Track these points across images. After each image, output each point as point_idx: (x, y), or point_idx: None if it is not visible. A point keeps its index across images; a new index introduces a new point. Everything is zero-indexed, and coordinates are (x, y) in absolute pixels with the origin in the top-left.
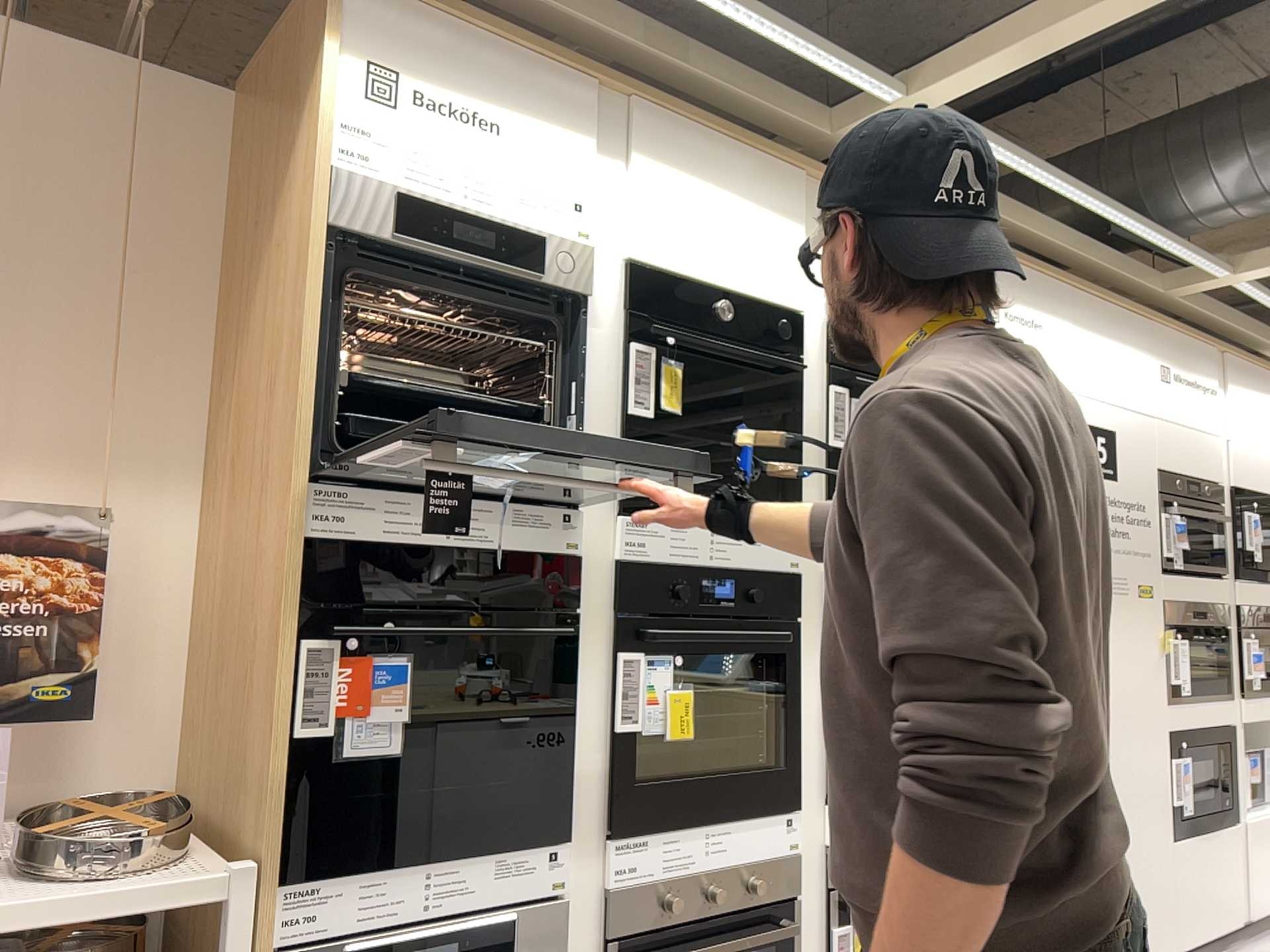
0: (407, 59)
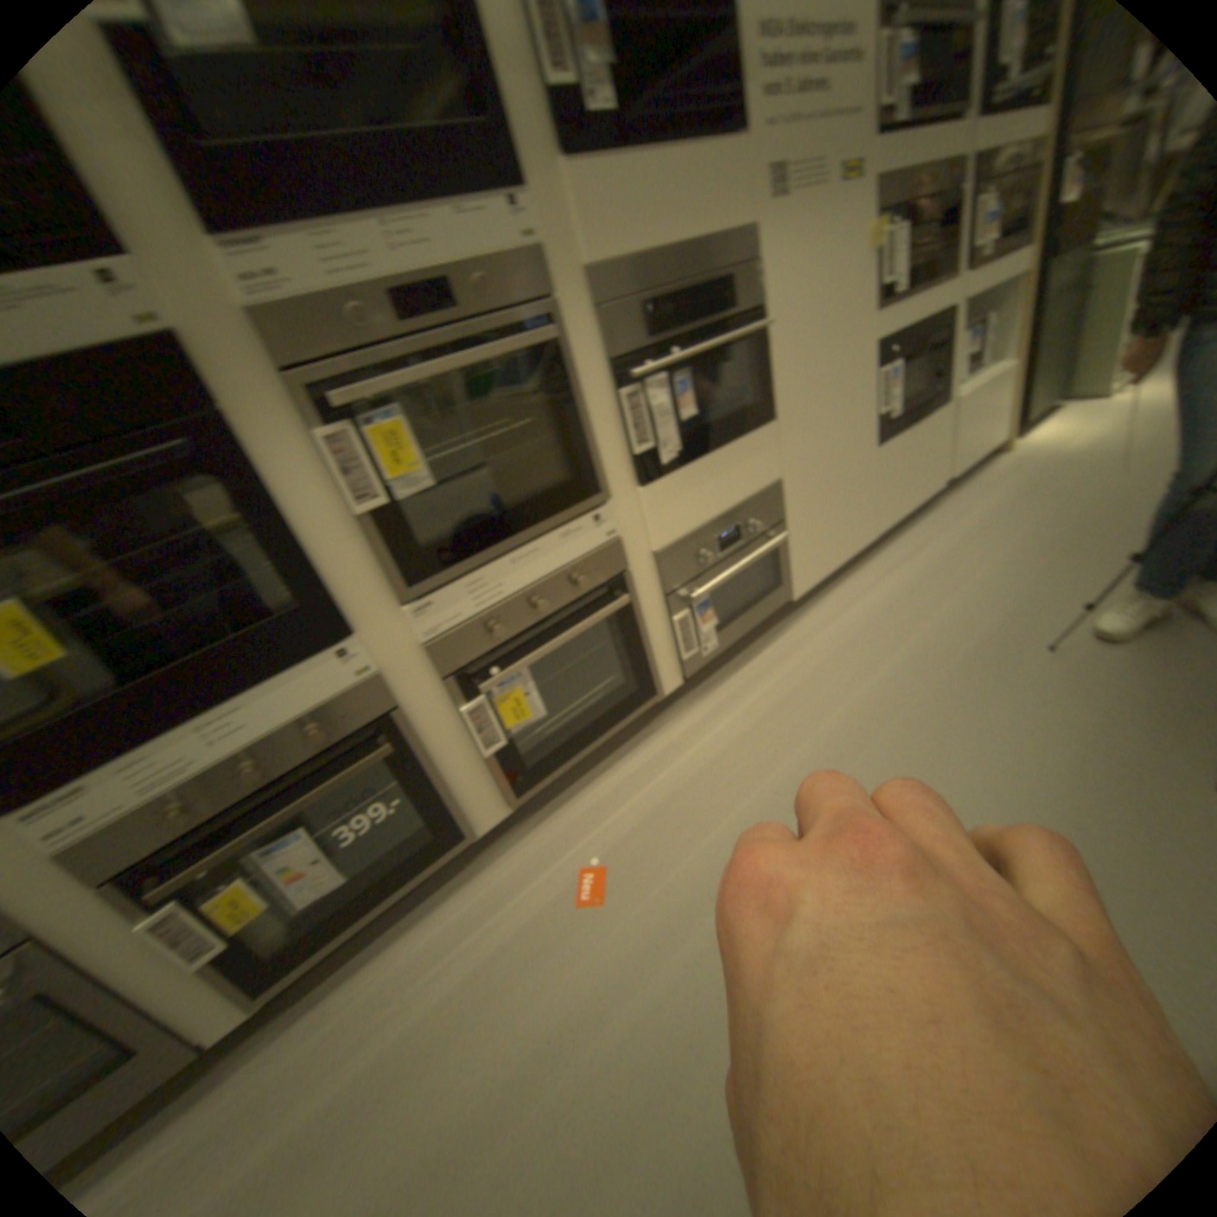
0: None
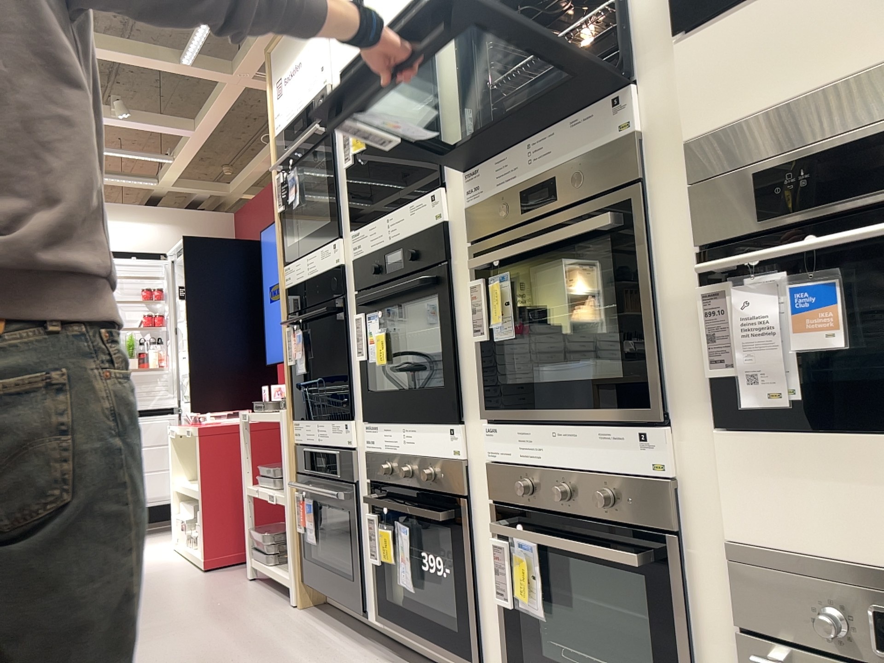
0: (278, 65)
